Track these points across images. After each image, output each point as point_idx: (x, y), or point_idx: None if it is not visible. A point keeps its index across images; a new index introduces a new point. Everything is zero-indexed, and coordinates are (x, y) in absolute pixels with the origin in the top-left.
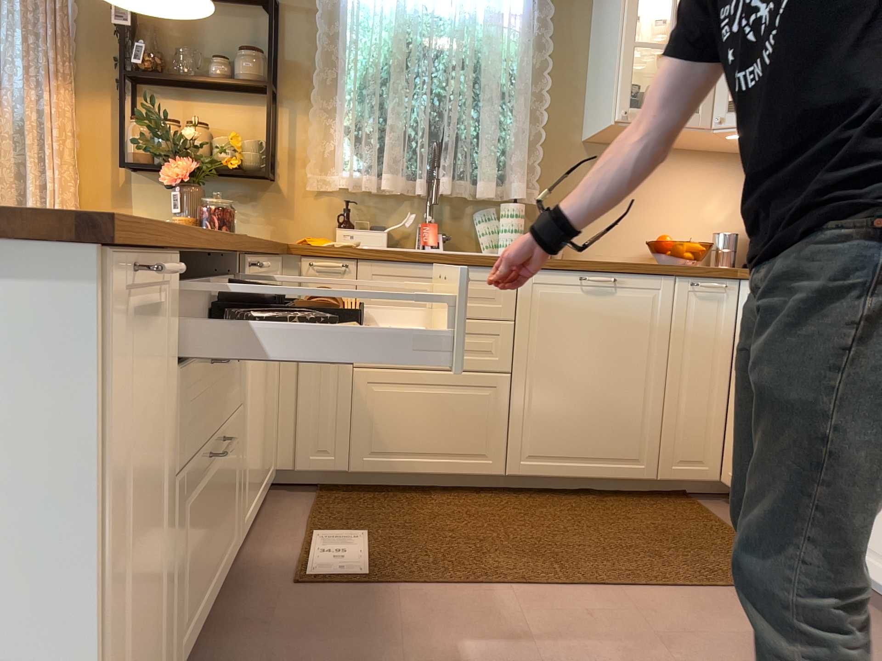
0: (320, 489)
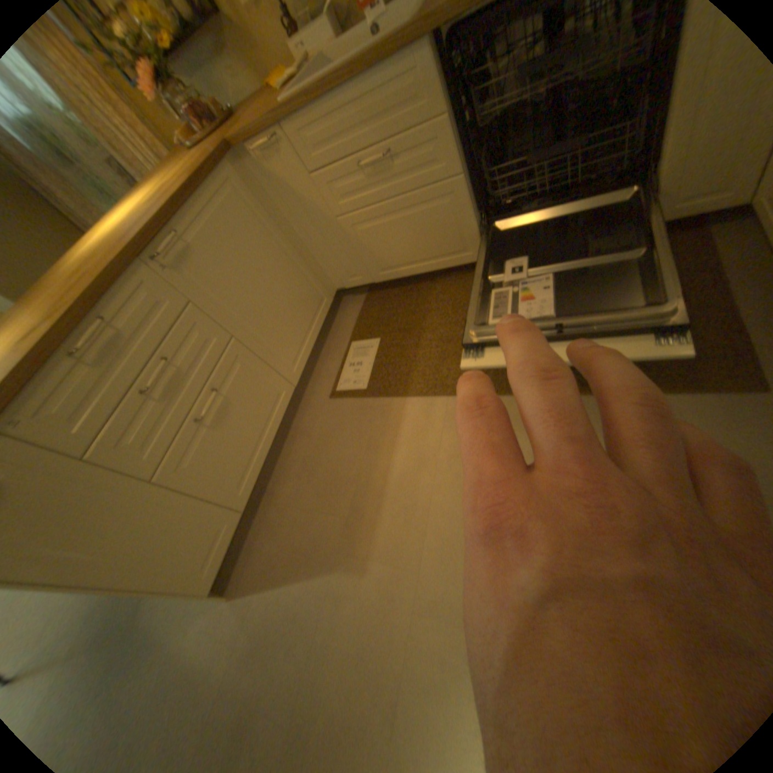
0: (369, 290)
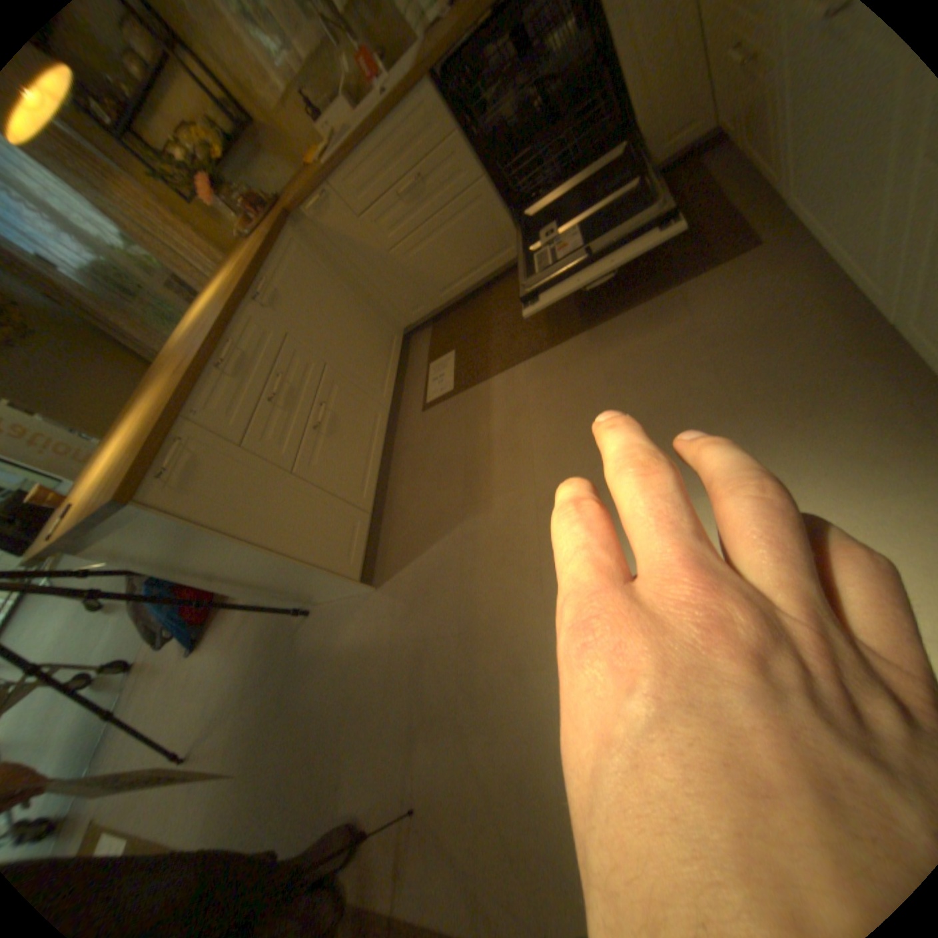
0: (435, 321)
